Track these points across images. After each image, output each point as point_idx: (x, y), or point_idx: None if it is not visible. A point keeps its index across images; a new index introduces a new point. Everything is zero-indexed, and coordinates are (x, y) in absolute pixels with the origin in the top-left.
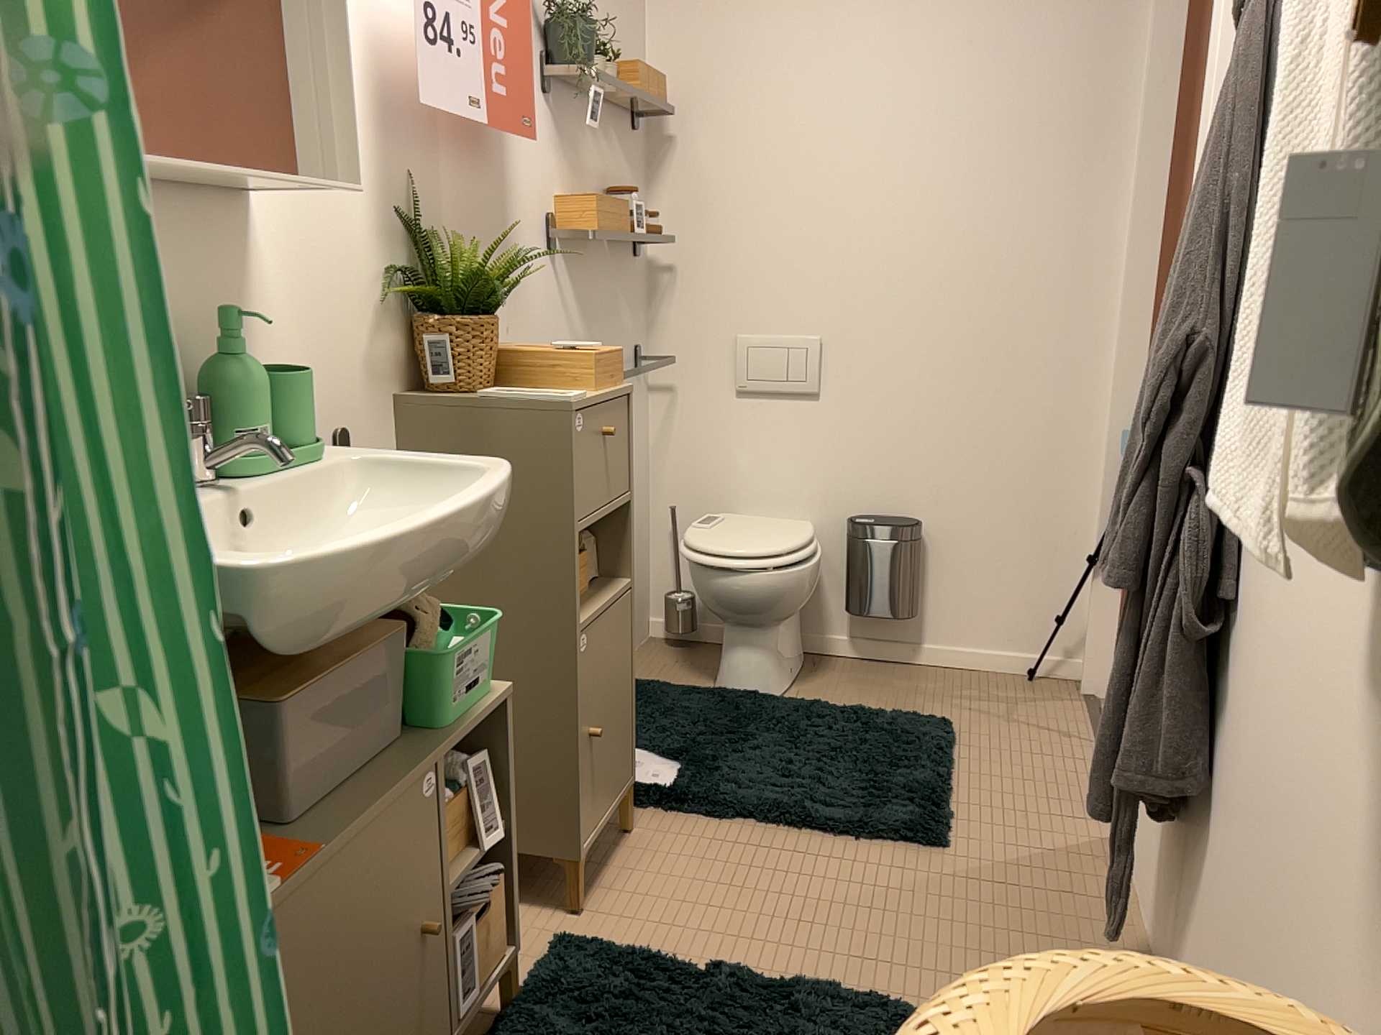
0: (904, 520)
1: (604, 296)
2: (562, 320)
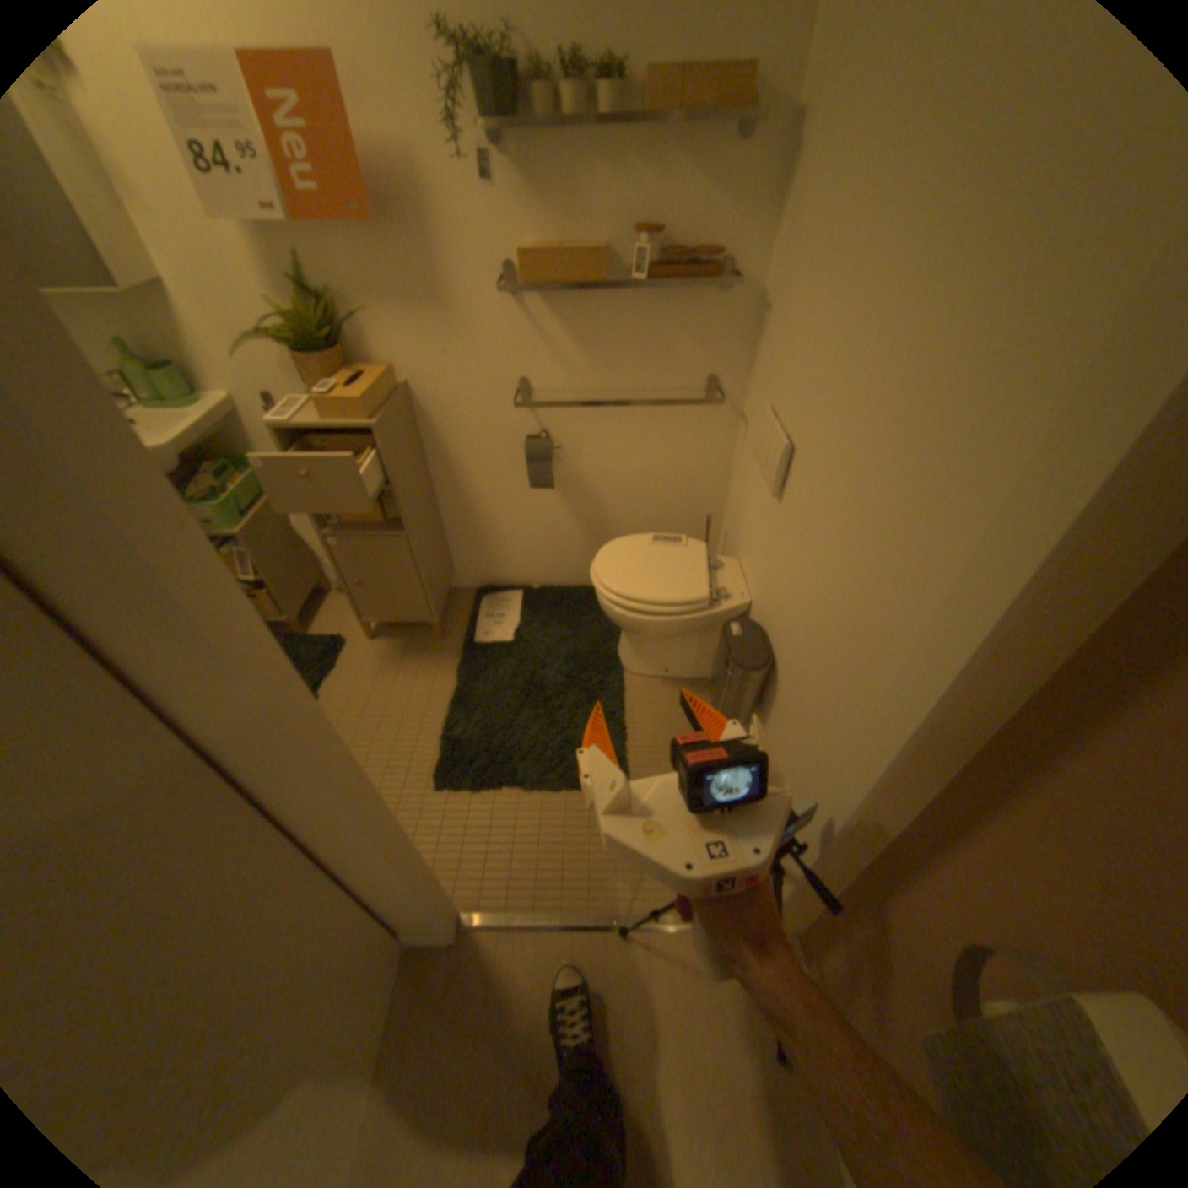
0: (763, 656)
1: (626, 326)
2: (532, 345)
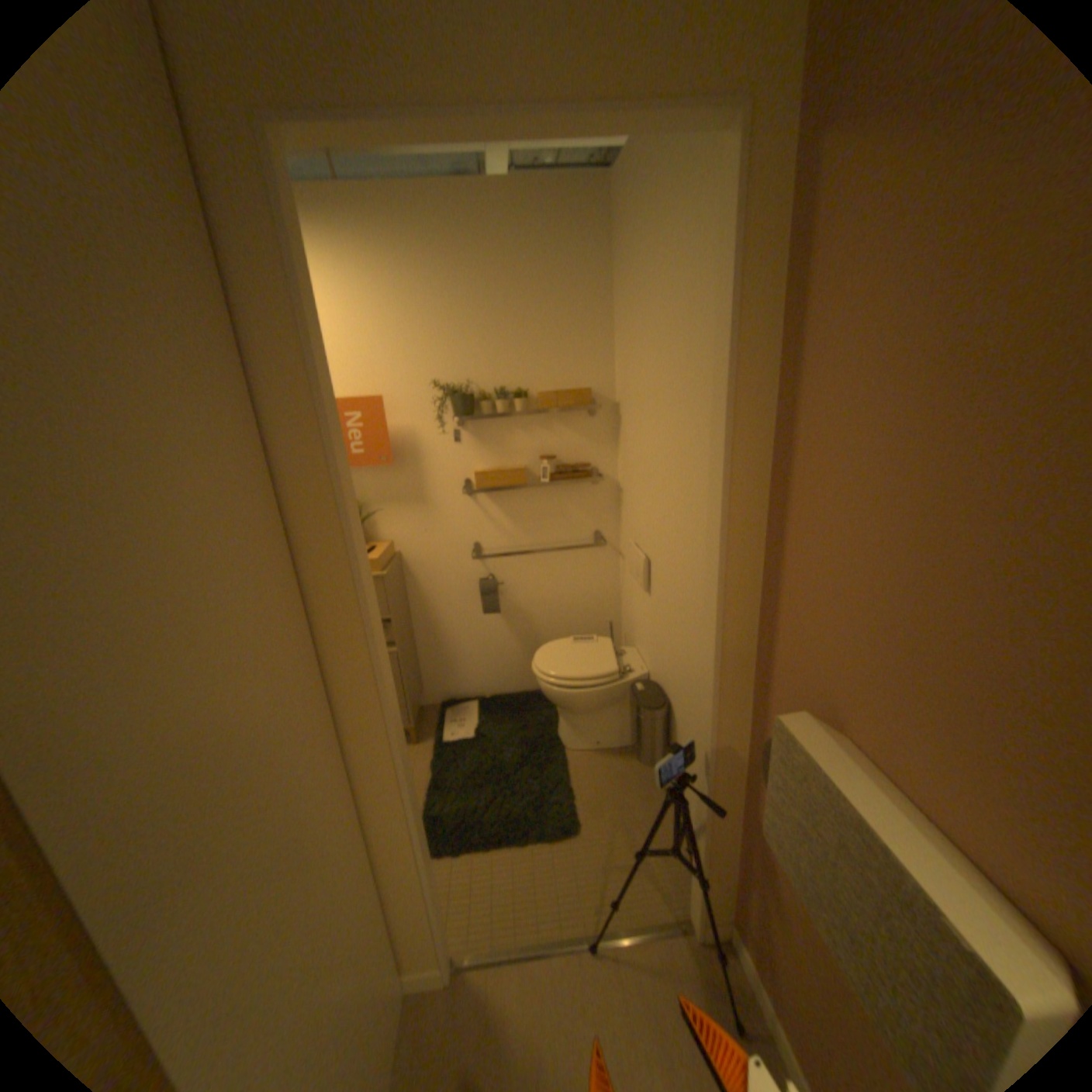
0: (661, 701)
1: (540, 508)
2: (483, 523)
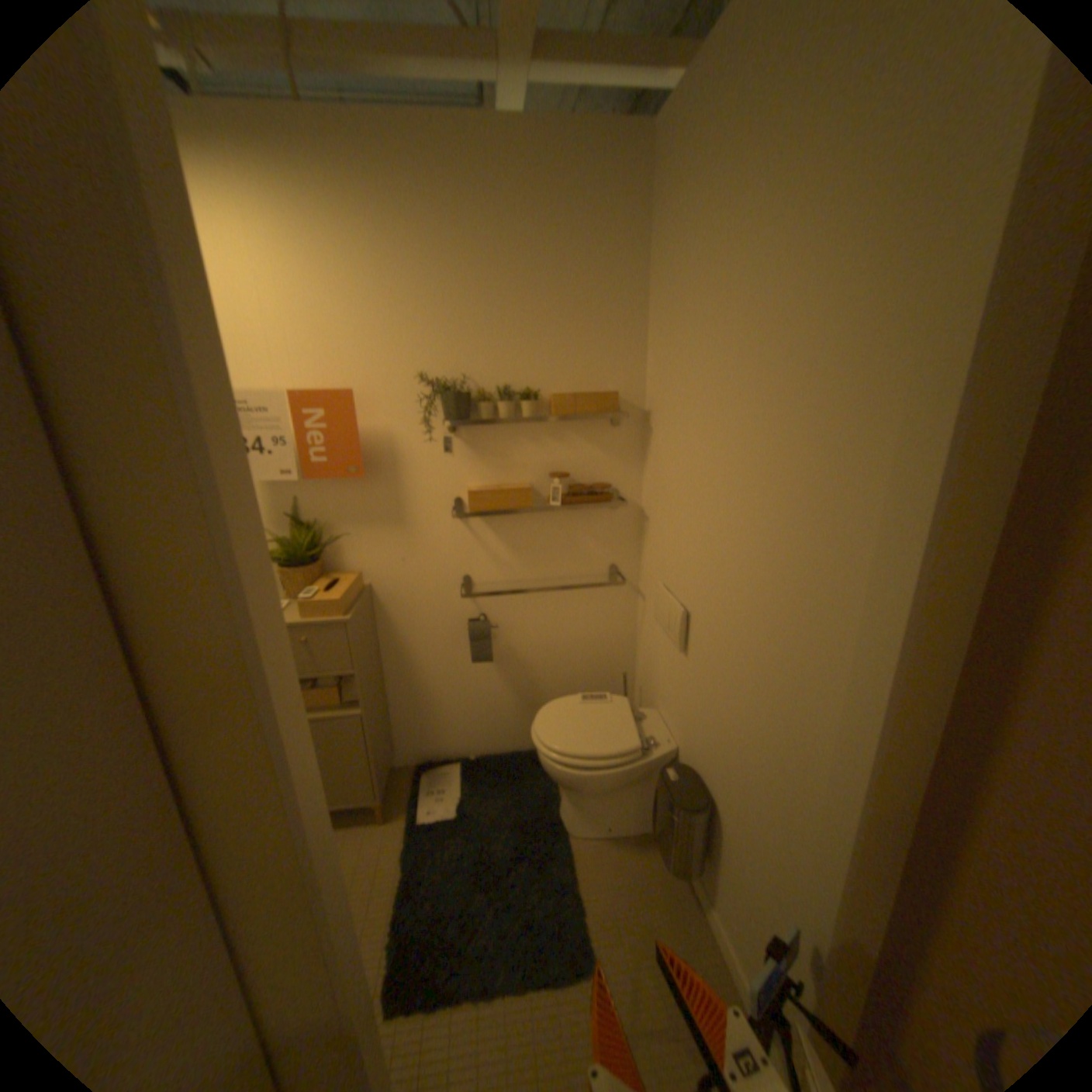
0: (702, 797)
1: (545, 534)
2: (474, 550)
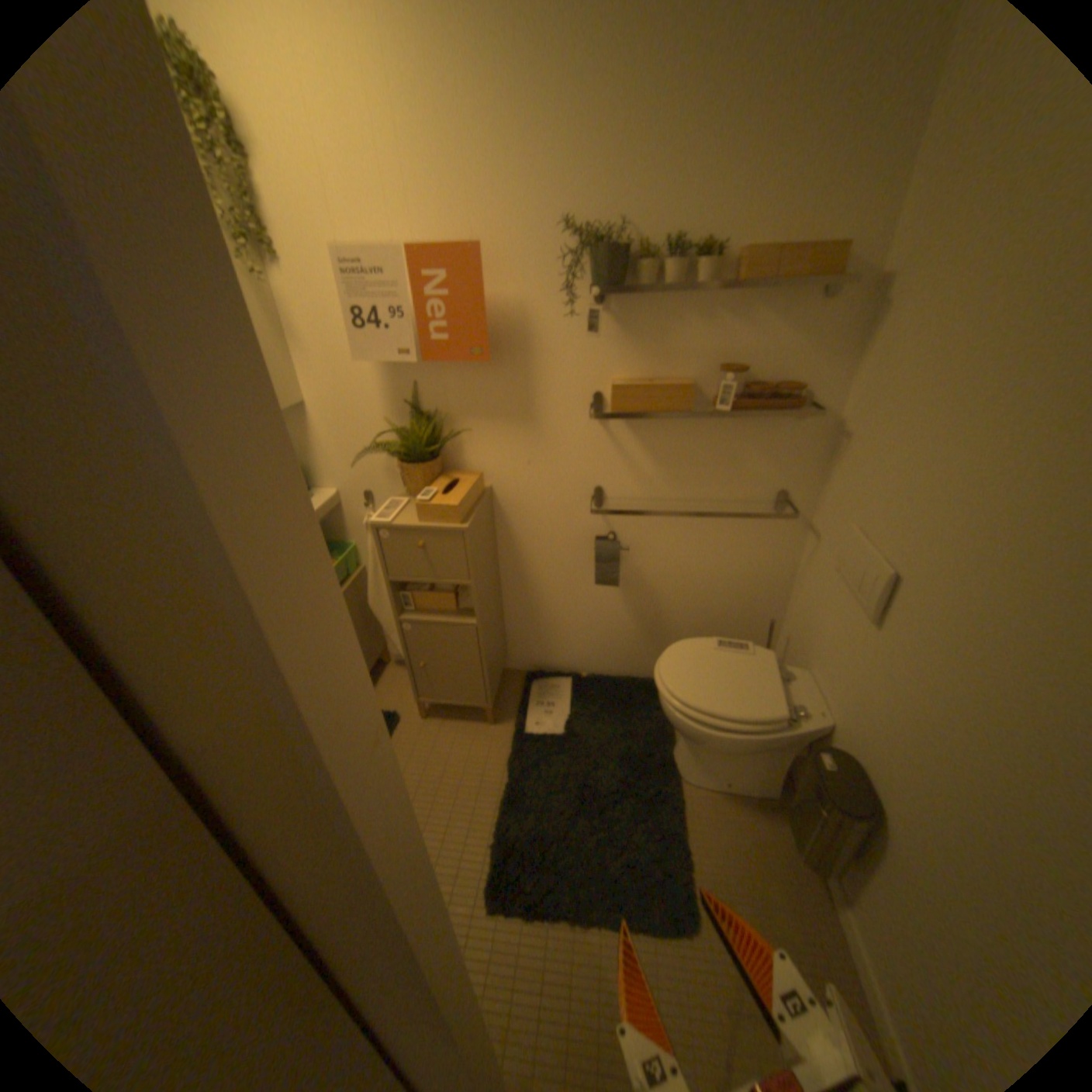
0: (869, 801)
1: (701, 445)
2: (610, 459)
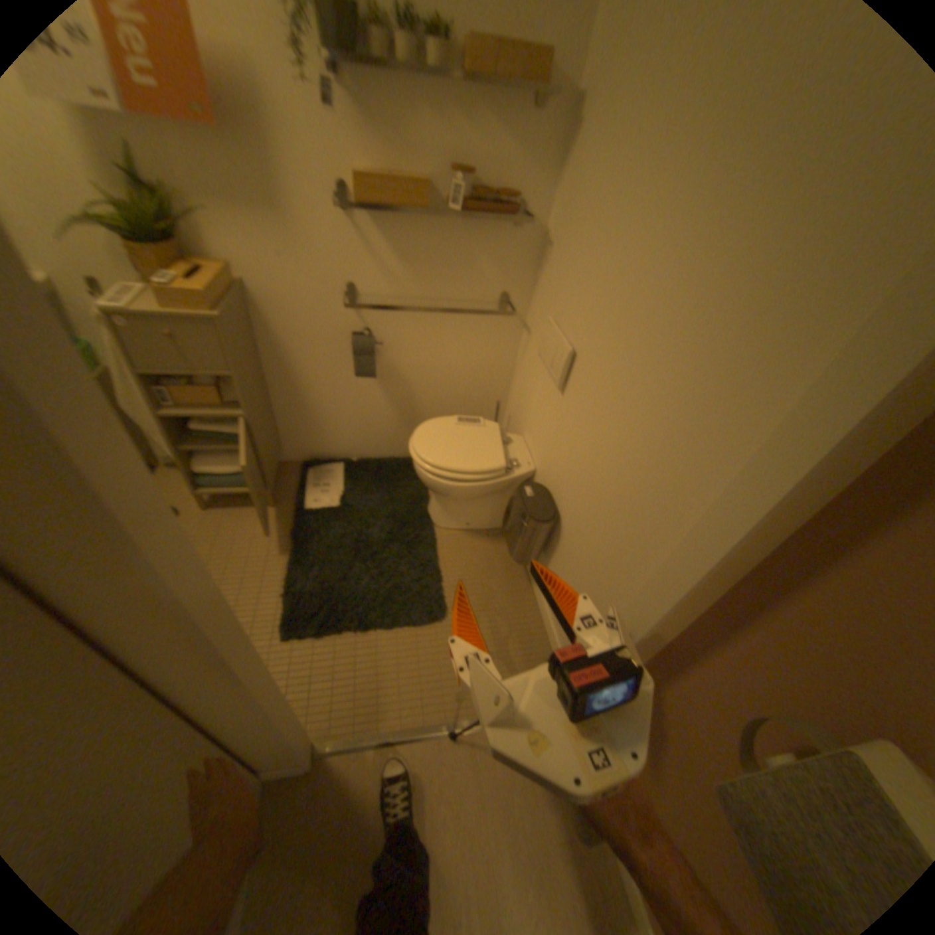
0: (550, 510)
1: (439, 245)
2: (359, 253)
